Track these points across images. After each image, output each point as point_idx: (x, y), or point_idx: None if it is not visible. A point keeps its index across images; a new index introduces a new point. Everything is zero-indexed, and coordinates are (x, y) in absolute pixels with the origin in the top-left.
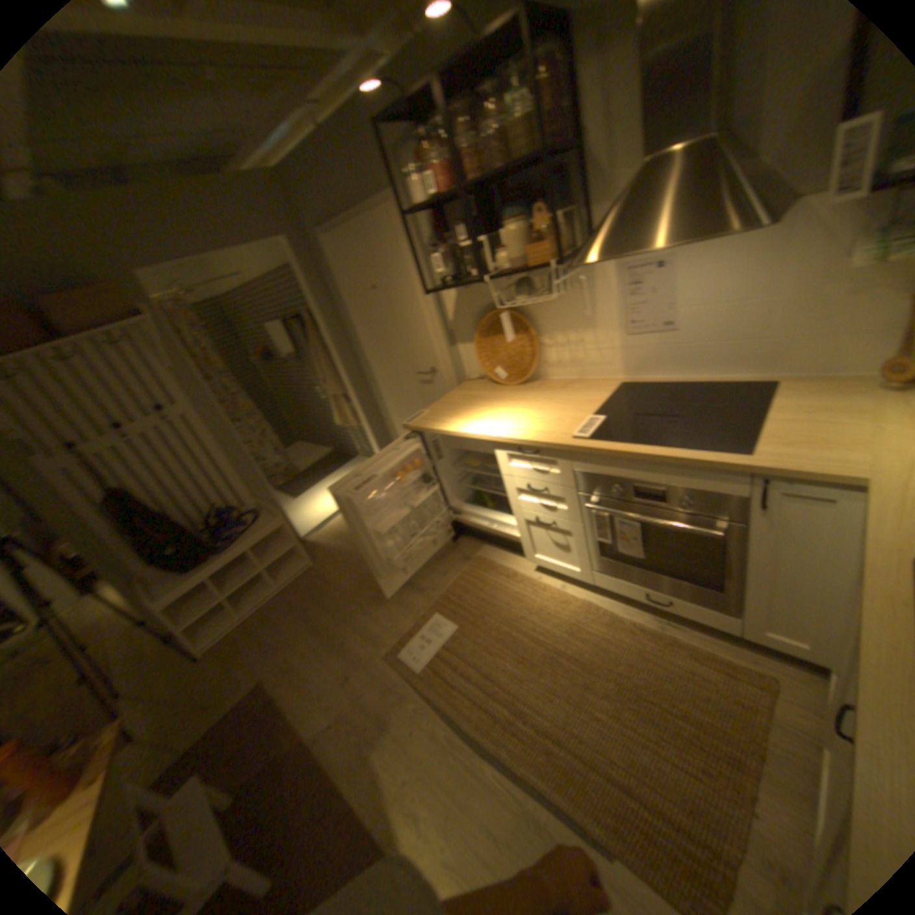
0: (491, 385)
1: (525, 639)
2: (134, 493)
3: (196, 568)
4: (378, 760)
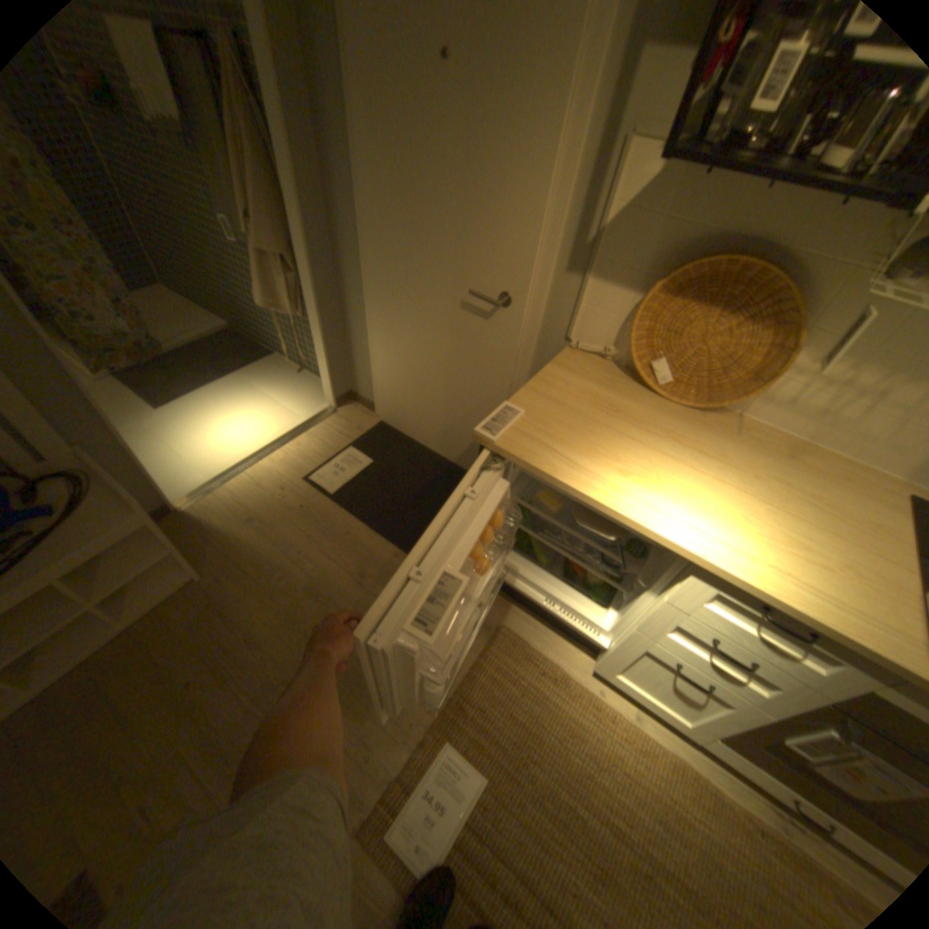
0: (638, 386)
1: (601, 826)
2: None
3: None
4: None
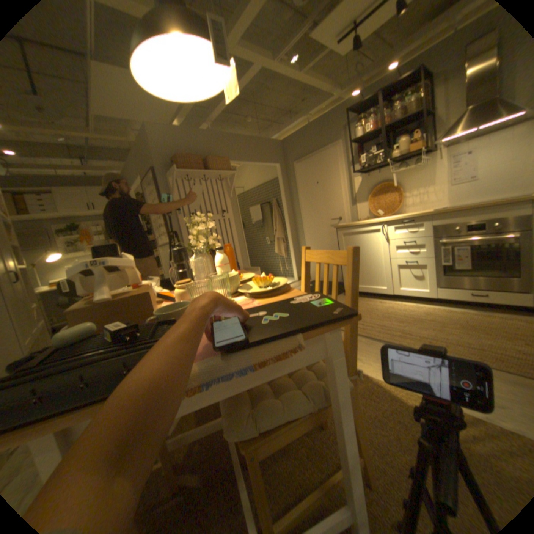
0: (375, 218)
1: (401, 317)
2: None
3: None
4: None
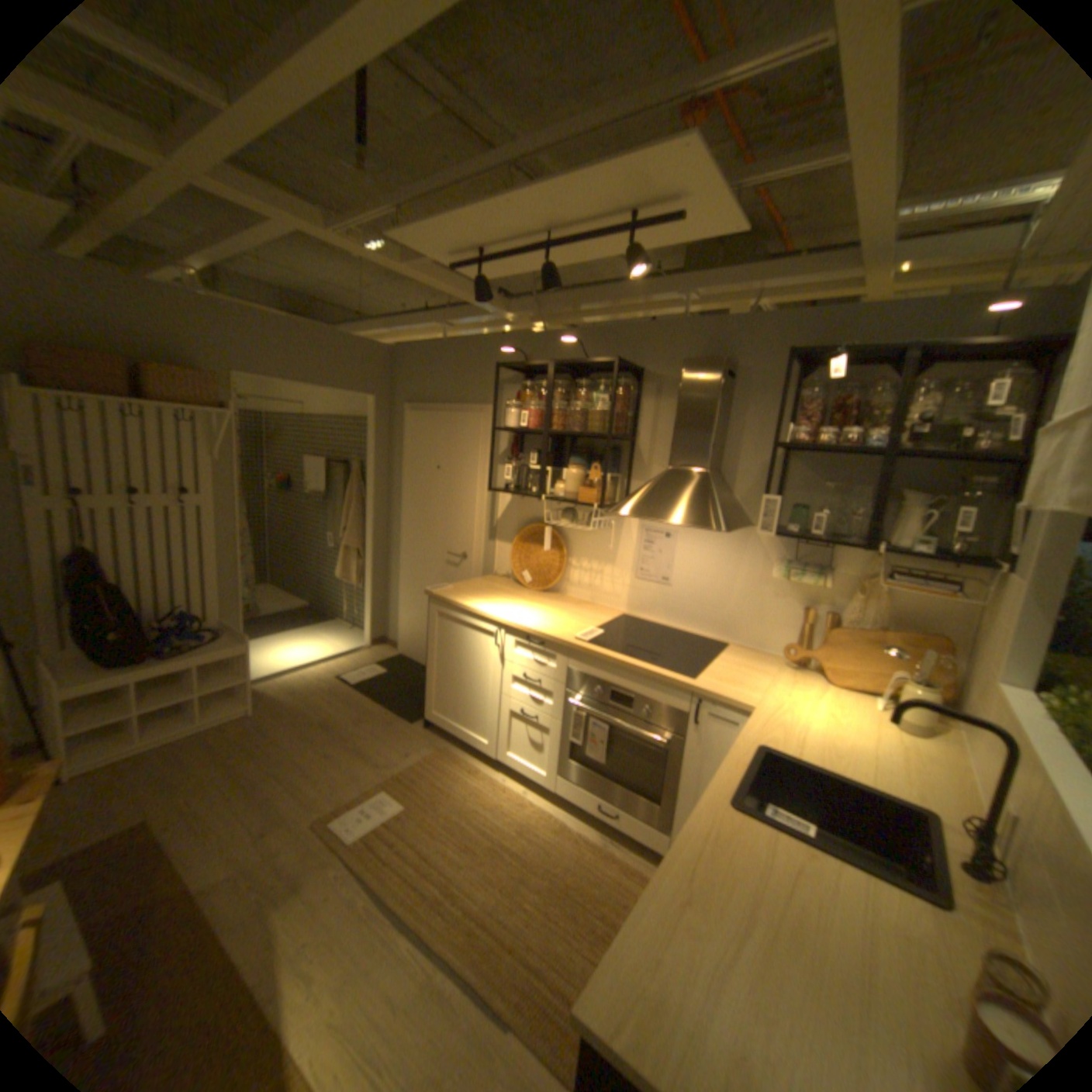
0: (515, 585)
1: (474, 831)
2: (106, 563)
3: (129, 667)
4: (280, 920)
